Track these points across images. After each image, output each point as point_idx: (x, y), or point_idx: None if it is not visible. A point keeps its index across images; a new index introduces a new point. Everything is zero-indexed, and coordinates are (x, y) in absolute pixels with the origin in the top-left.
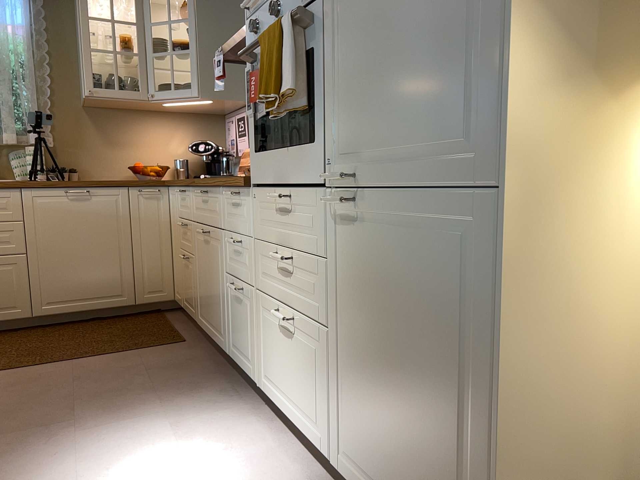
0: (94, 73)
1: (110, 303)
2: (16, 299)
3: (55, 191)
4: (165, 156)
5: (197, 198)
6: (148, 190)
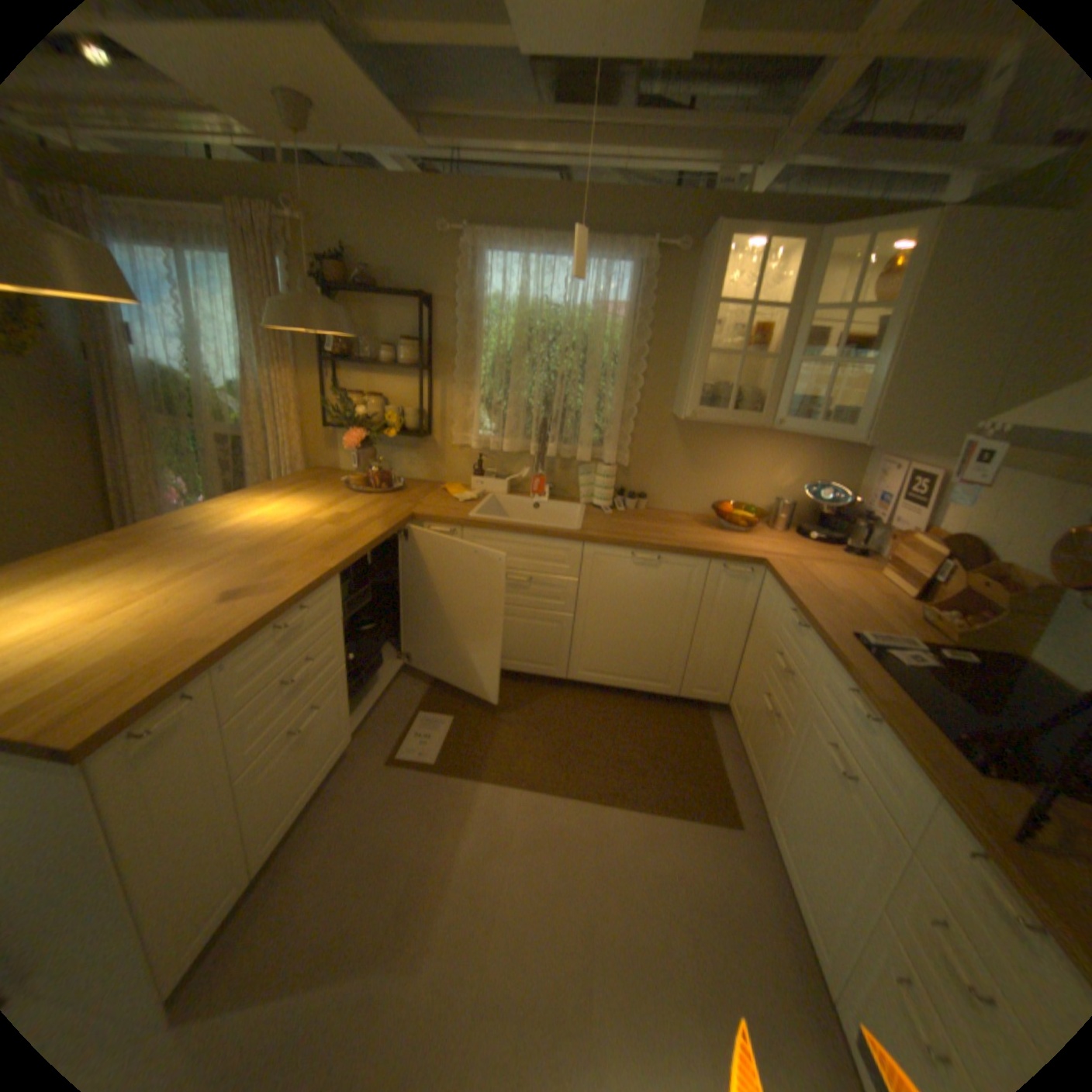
0: (705, 384)
1: (650, 688)
2: (554, 657)
3: (621, 551)
4: (763, 489)
5: (838, 681)
6: (738, 570)
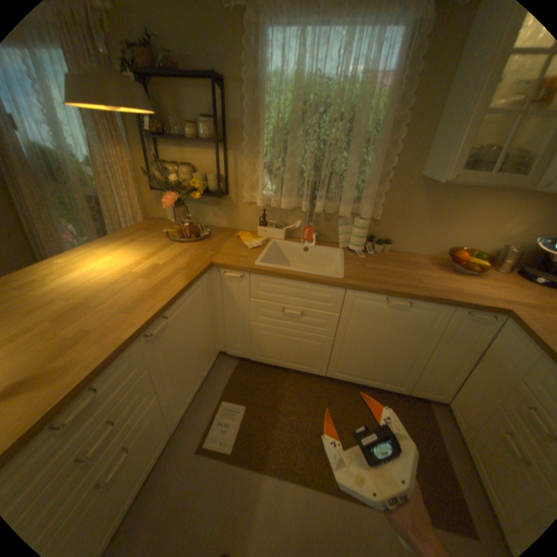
0: (472, 146)
1: (388, 388)
2: (318, 363)
3: (378, 296)
4: (492, 237)
5: None
6: (484, 318)
